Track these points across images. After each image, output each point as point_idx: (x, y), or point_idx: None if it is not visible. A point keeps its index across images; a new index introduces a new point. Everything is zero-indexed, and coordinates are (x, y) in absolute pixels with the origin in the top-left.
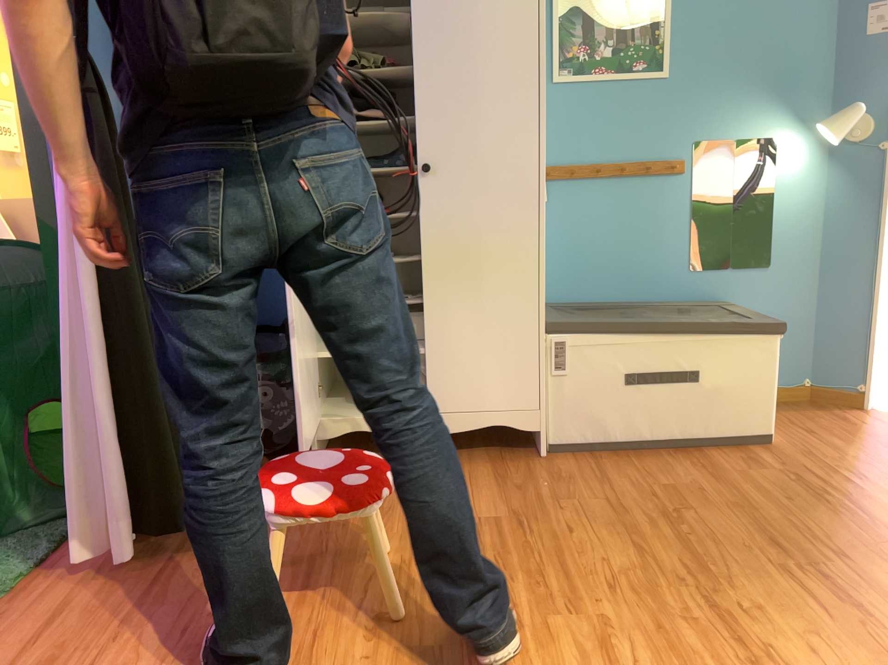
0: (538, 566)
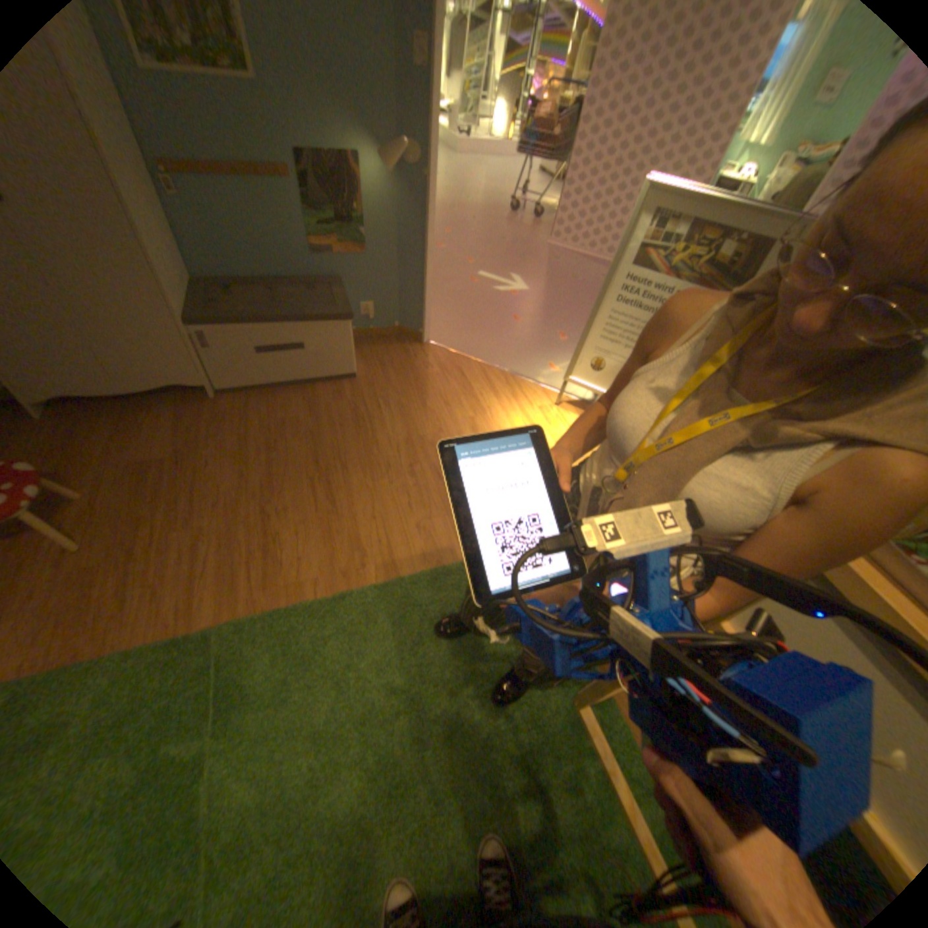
0: (180, 492)
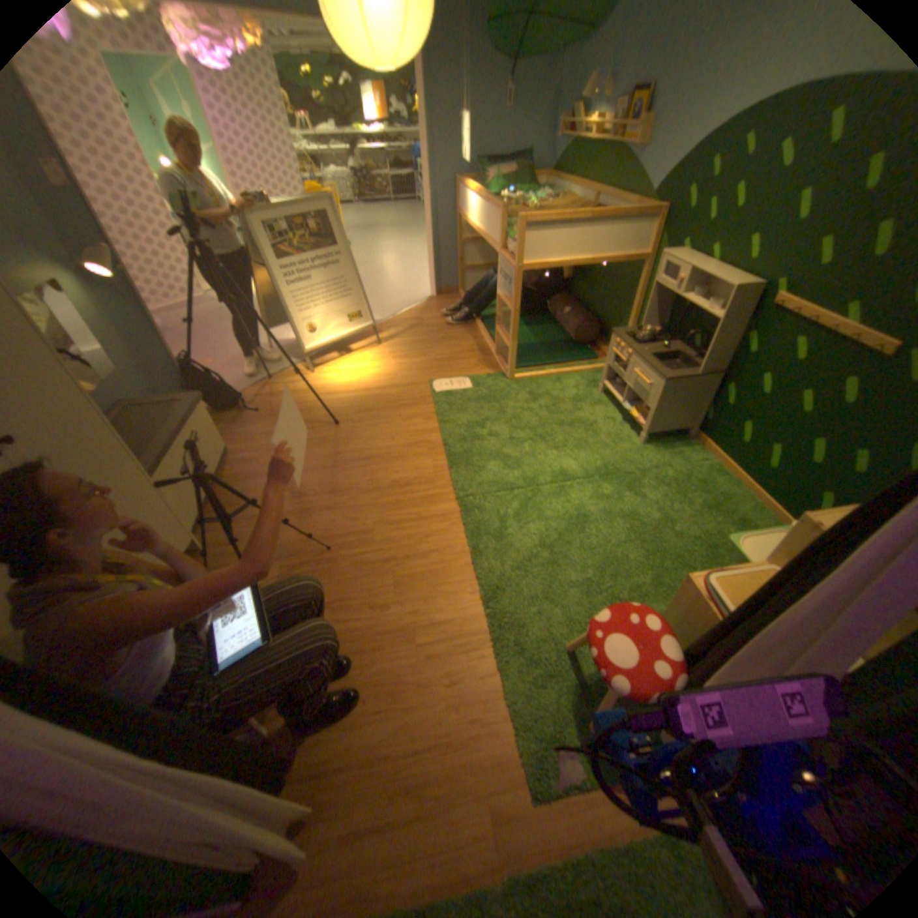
0: (327, 544)
